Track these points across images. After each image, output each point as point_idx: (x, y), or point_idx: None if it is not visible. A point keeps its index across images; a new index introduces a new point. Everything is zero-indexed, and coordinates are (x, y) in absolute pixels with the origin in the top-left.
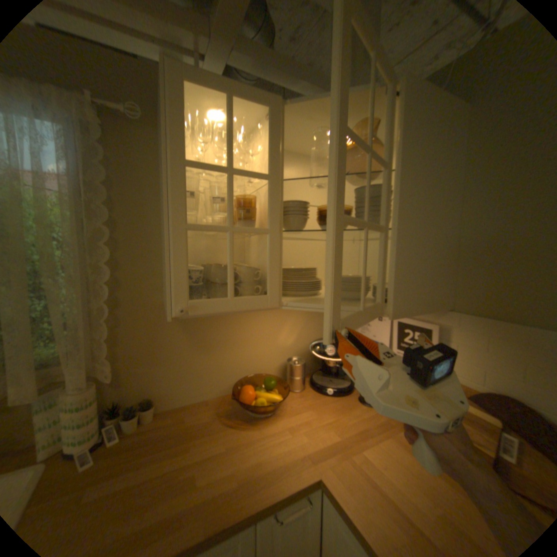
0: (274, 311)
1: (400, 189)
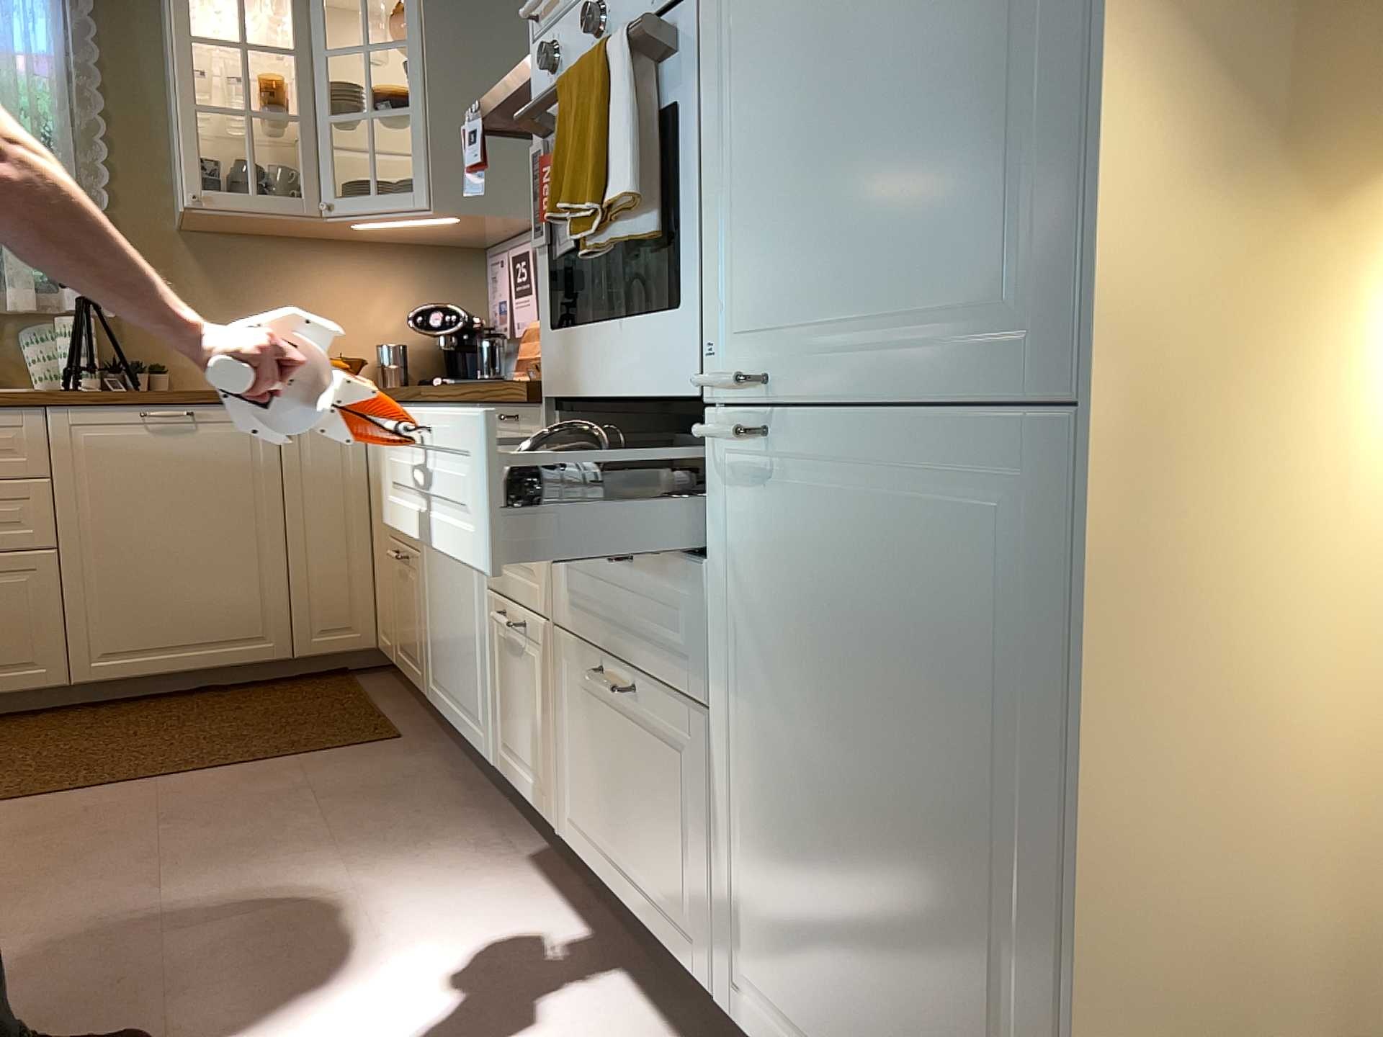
0: (354, 268)
1: (426, 64)
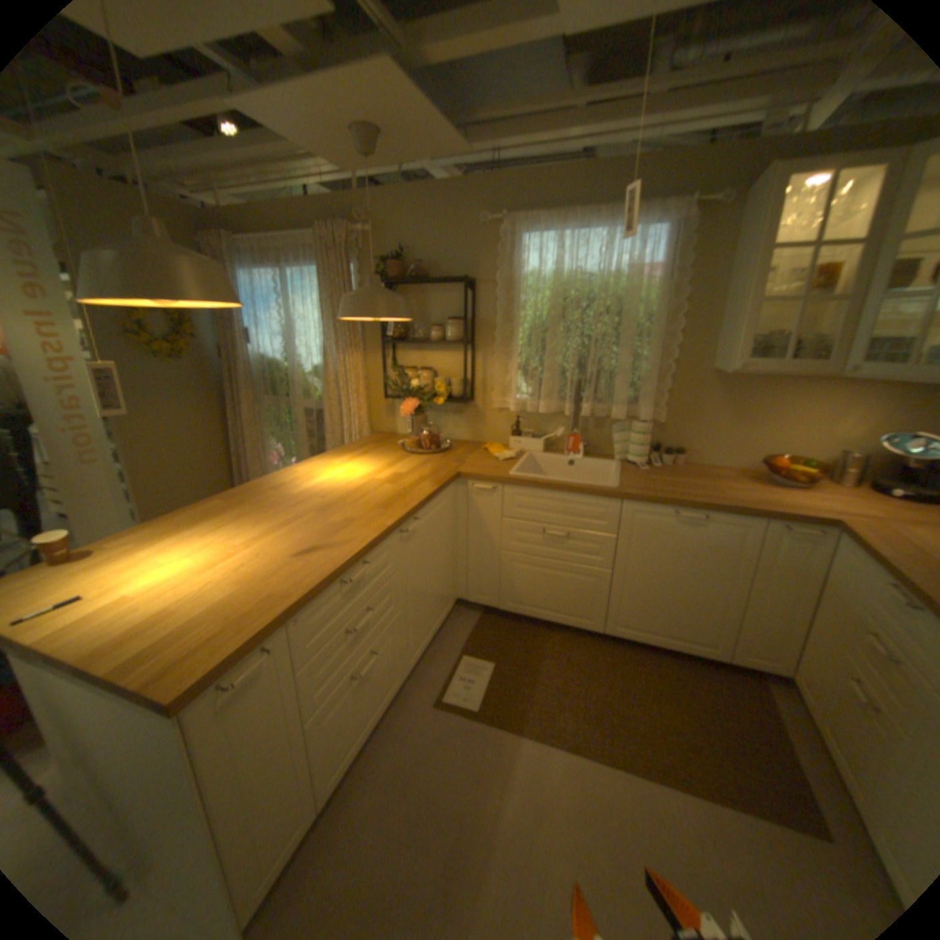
0: (840, 392)
1: None
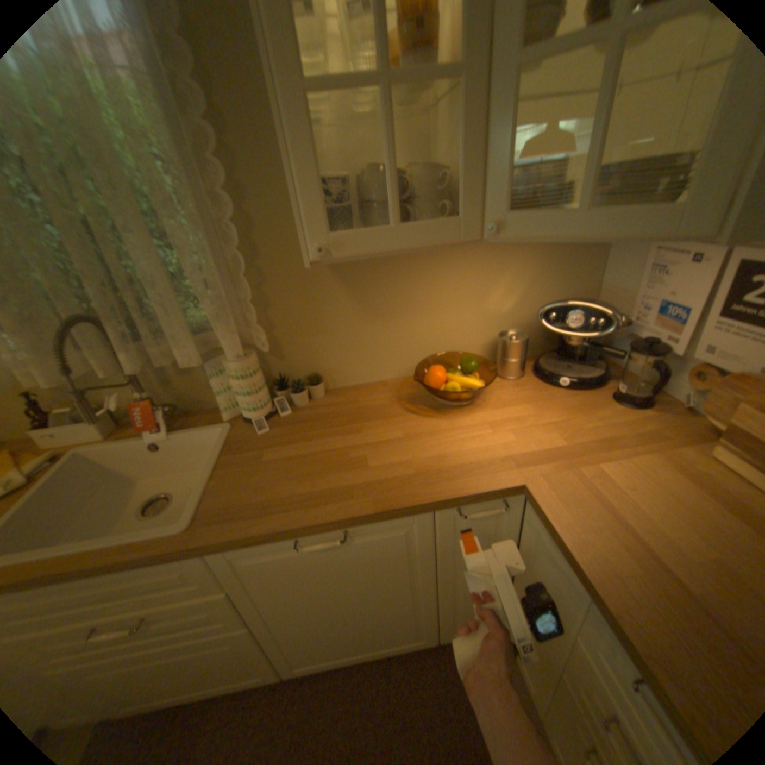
0: (482, 254)
1: None
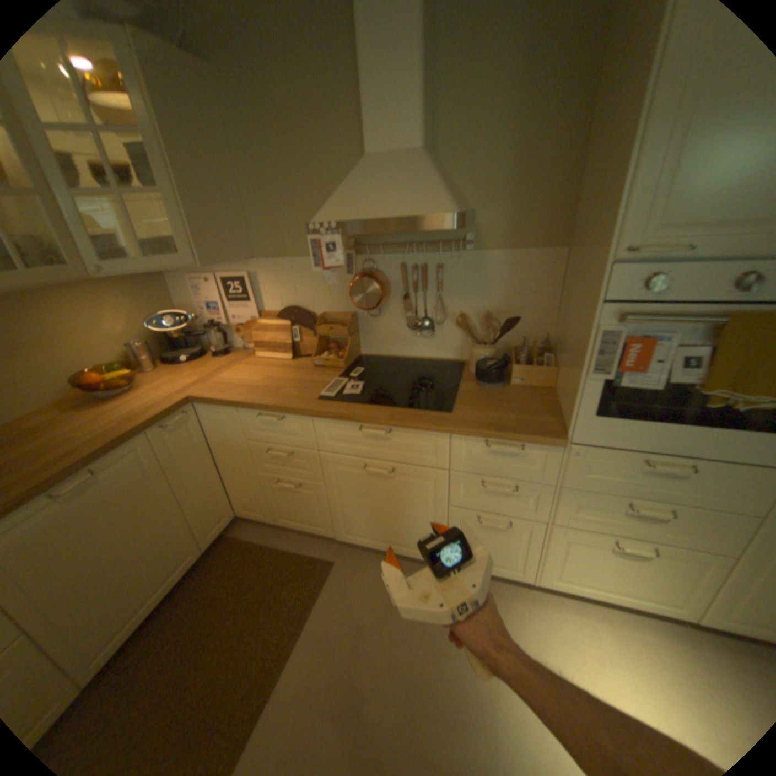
0: (81, 296)
1: (165, 151)
